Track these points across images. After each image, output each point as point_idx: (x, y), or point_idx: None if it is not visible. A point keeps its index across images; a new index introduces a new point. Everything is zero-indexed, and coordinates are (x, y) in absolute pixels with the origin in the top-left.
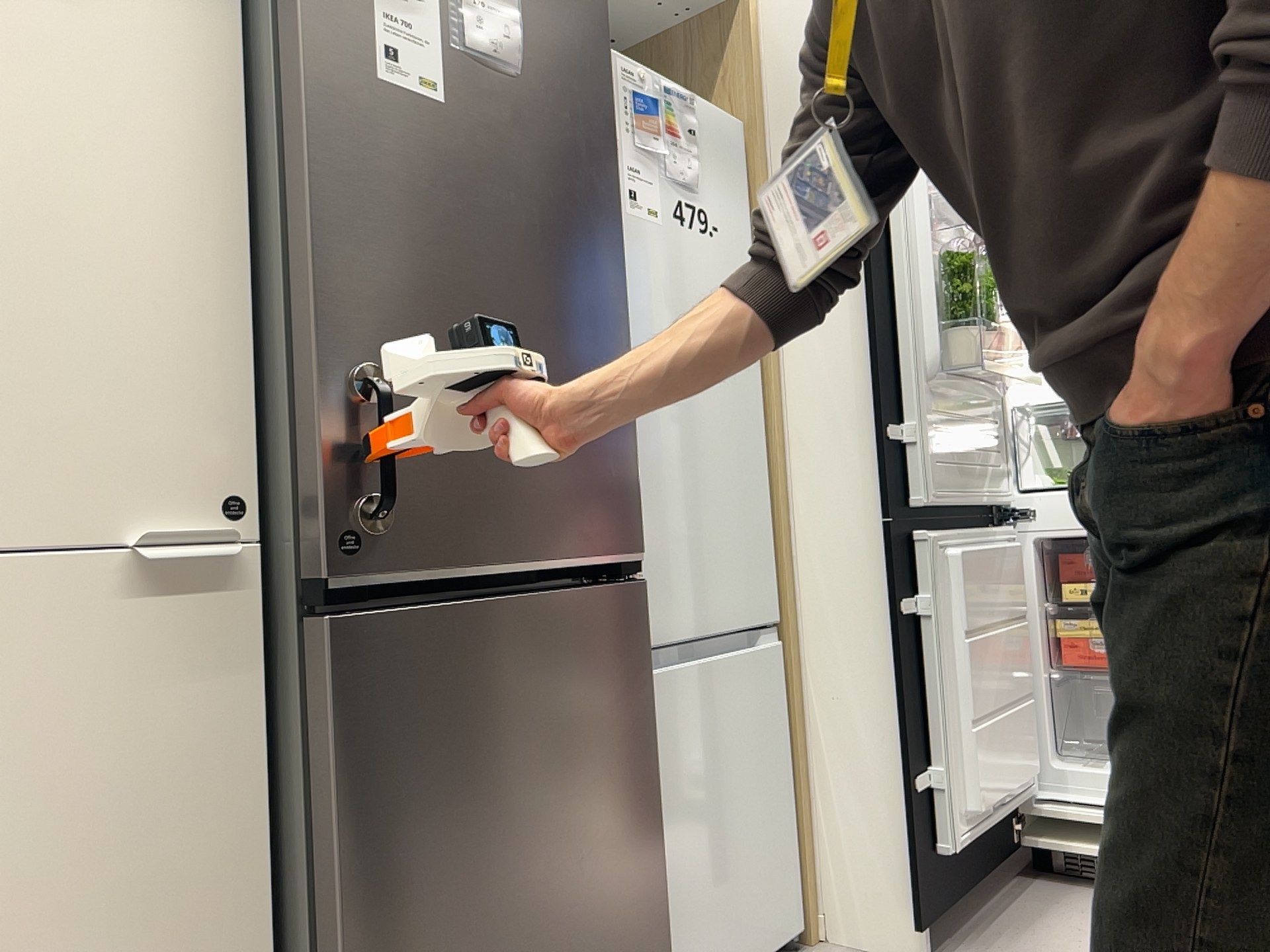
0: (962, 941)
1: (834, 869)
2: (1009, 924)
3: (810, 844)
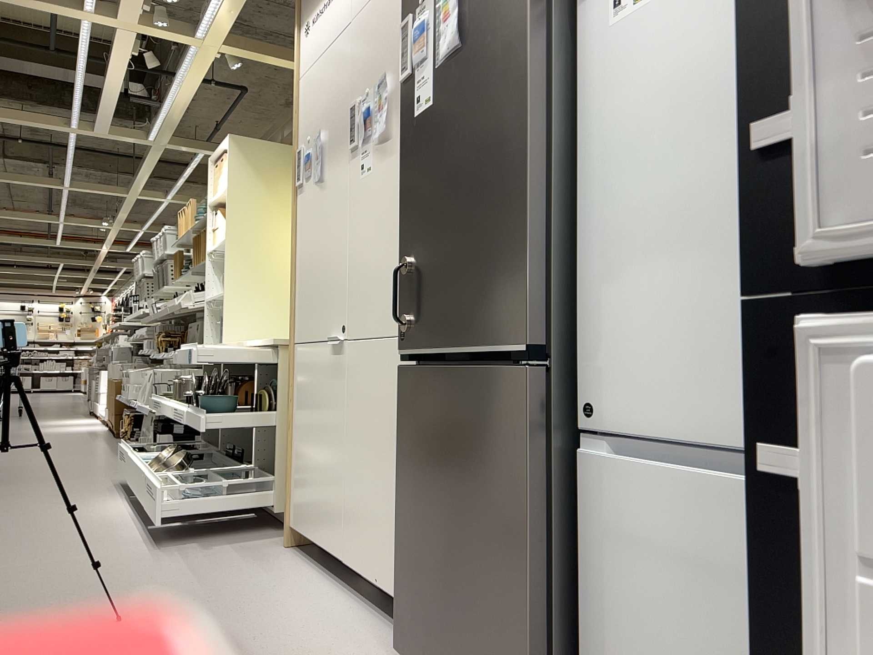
0: None
1: None
2: None
3: None
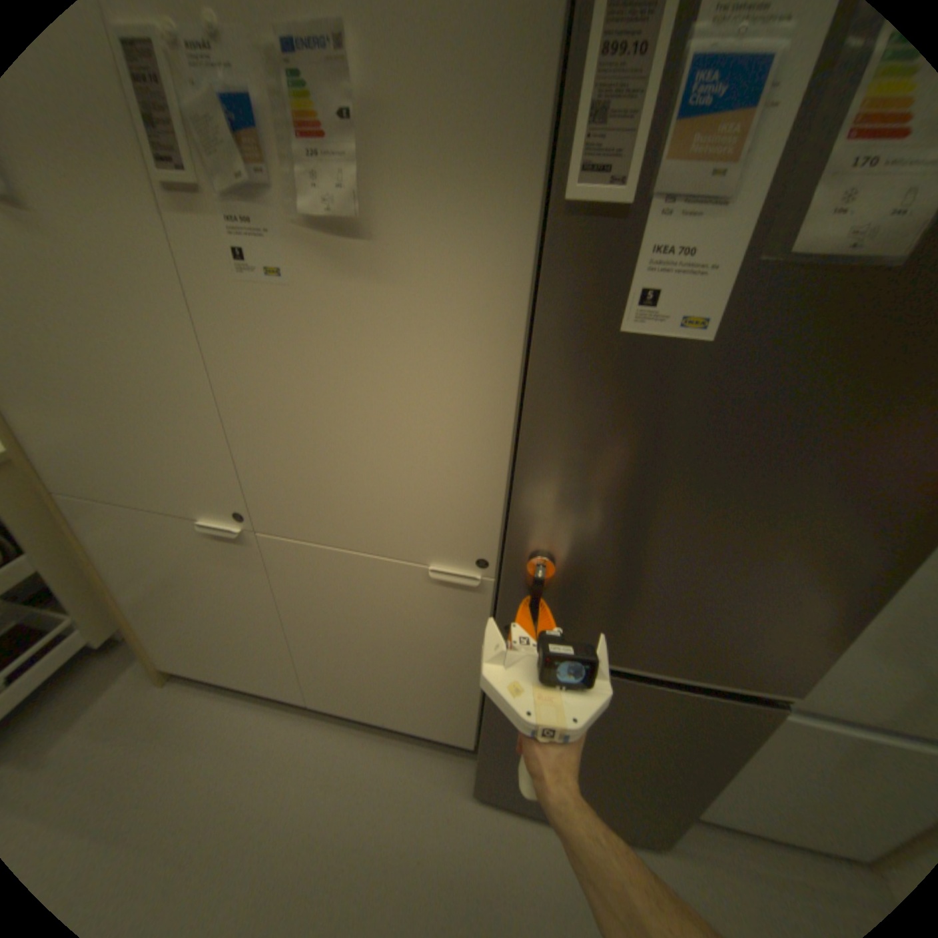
0: None
1: None
2: None
3: None
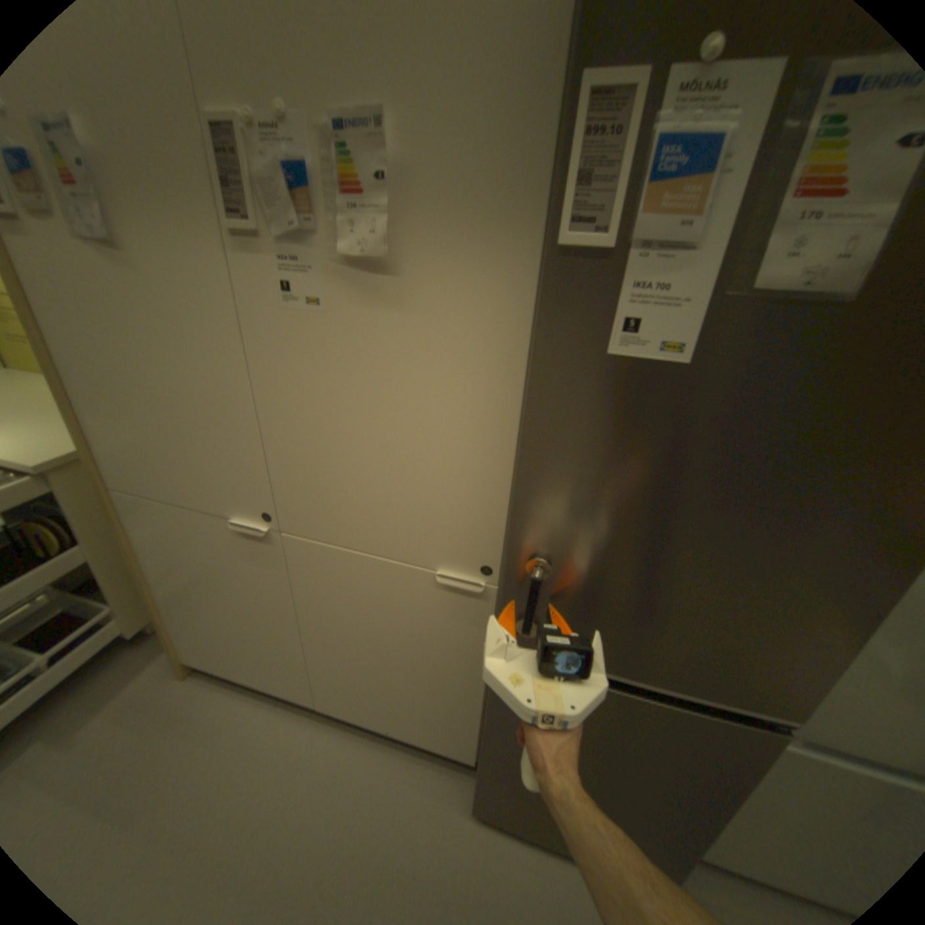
0: None
1: None
2: None
3: None
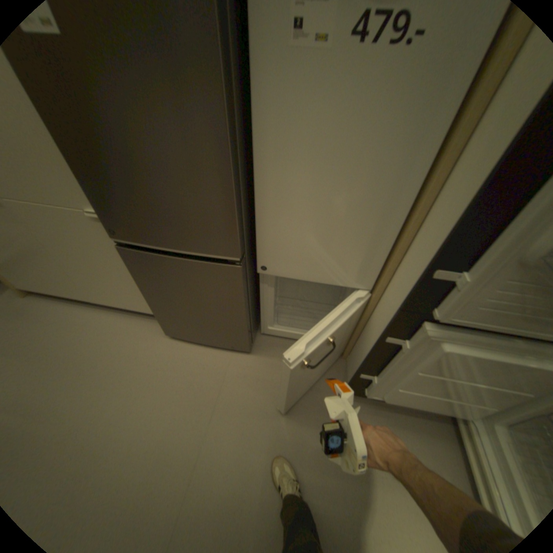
0: (372, 404)
1: (353, 354)
2: (397, 418)
3: (351, 342)
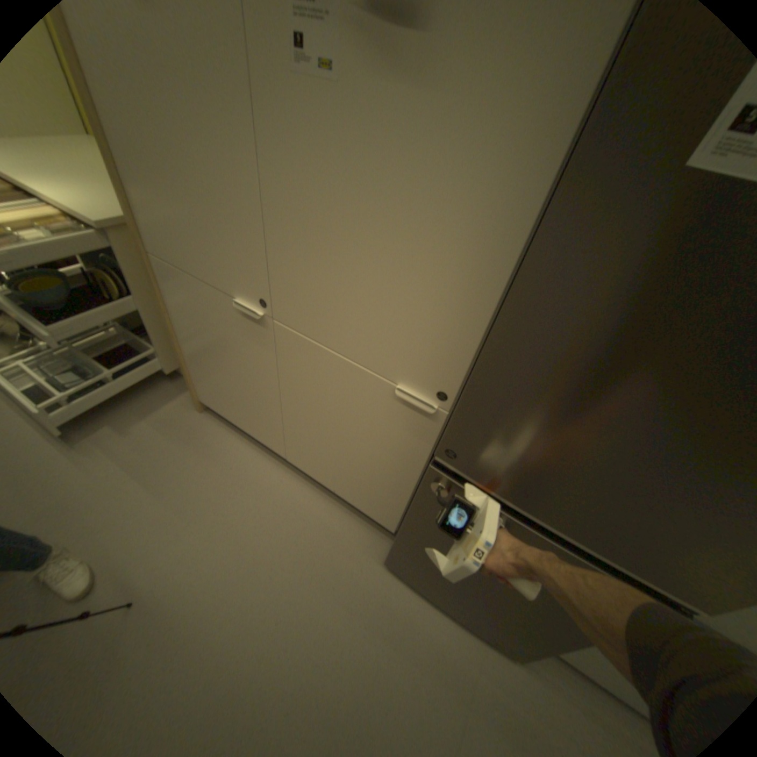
0: None
1: None
2: None
3: None
